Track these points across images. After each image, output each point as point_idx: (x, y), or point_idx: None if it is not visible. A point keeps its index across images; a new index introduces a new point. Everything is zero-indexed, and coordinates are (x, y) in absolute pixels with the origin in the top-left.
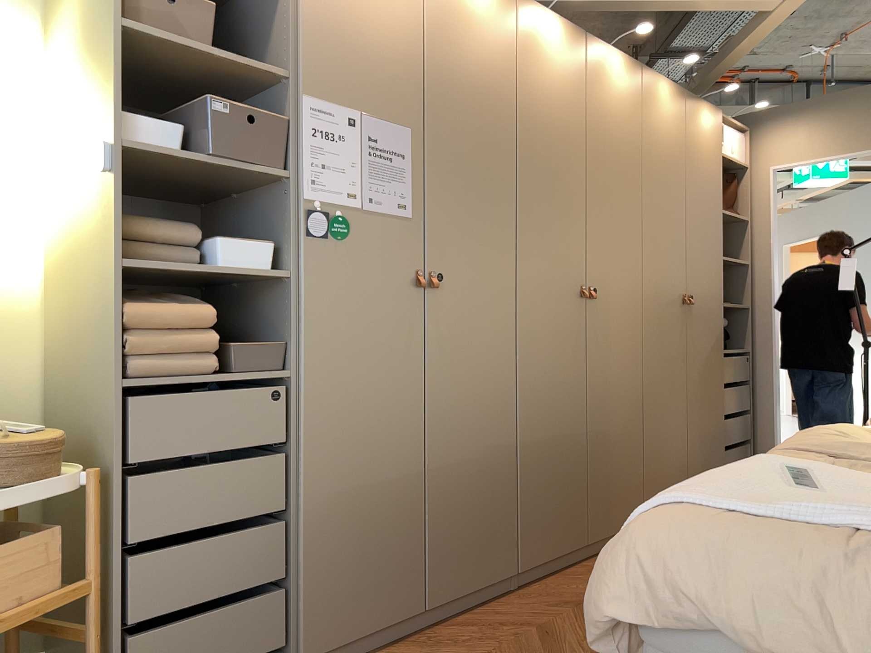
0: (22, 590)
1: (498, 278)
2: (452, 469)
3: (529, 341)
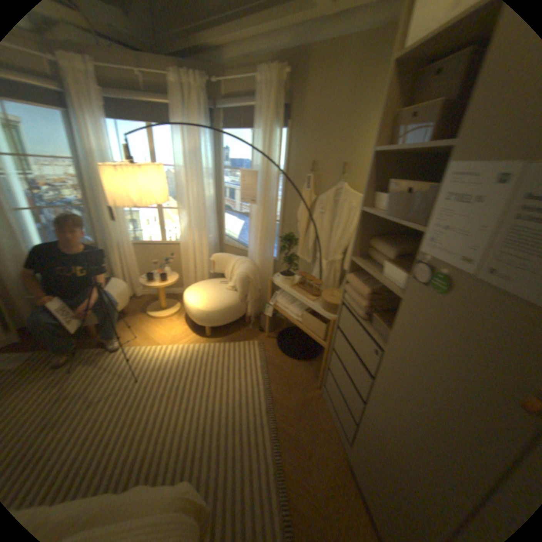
0: (317, 333)
1: None
2: None
3: None
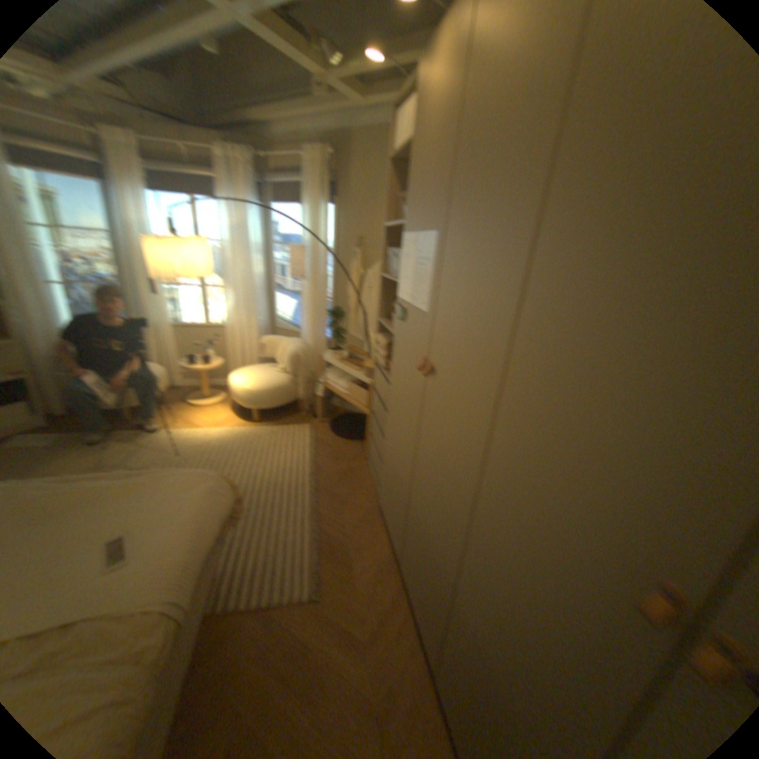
0: (360, 401)
1: (476, 407)
2: (419, 525)
3: (496, 528)
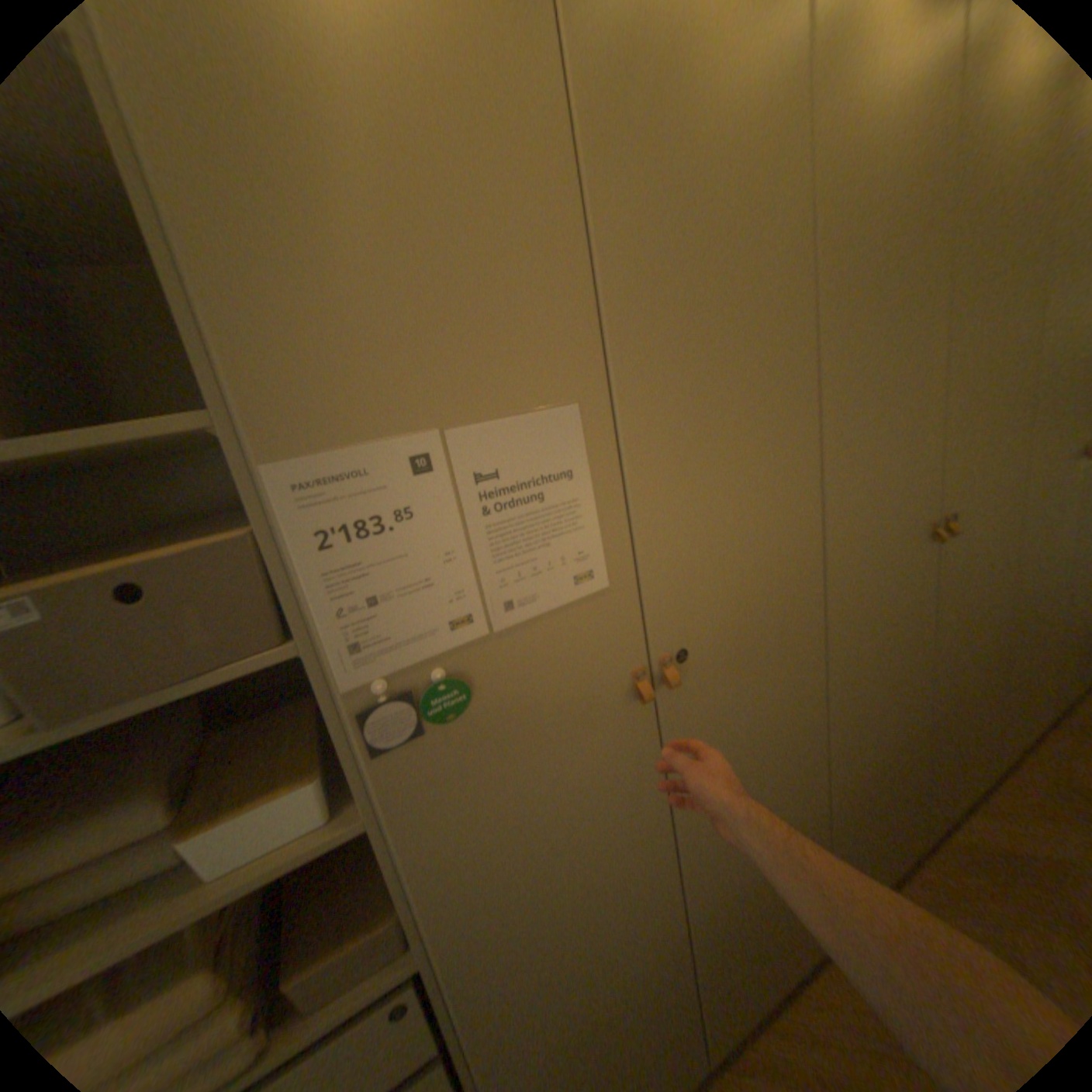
0: None
1: (800, 588)
2: (743, 892)
3: (856, 654)
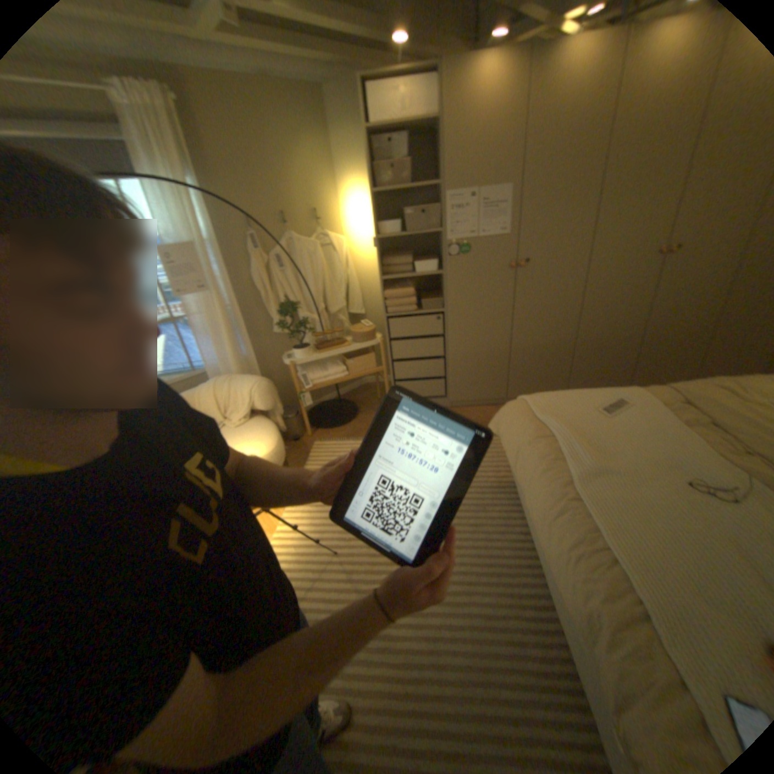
0: (369, 367)
1: (578, 253)
2: (531, 349)
3: (601, 287)
